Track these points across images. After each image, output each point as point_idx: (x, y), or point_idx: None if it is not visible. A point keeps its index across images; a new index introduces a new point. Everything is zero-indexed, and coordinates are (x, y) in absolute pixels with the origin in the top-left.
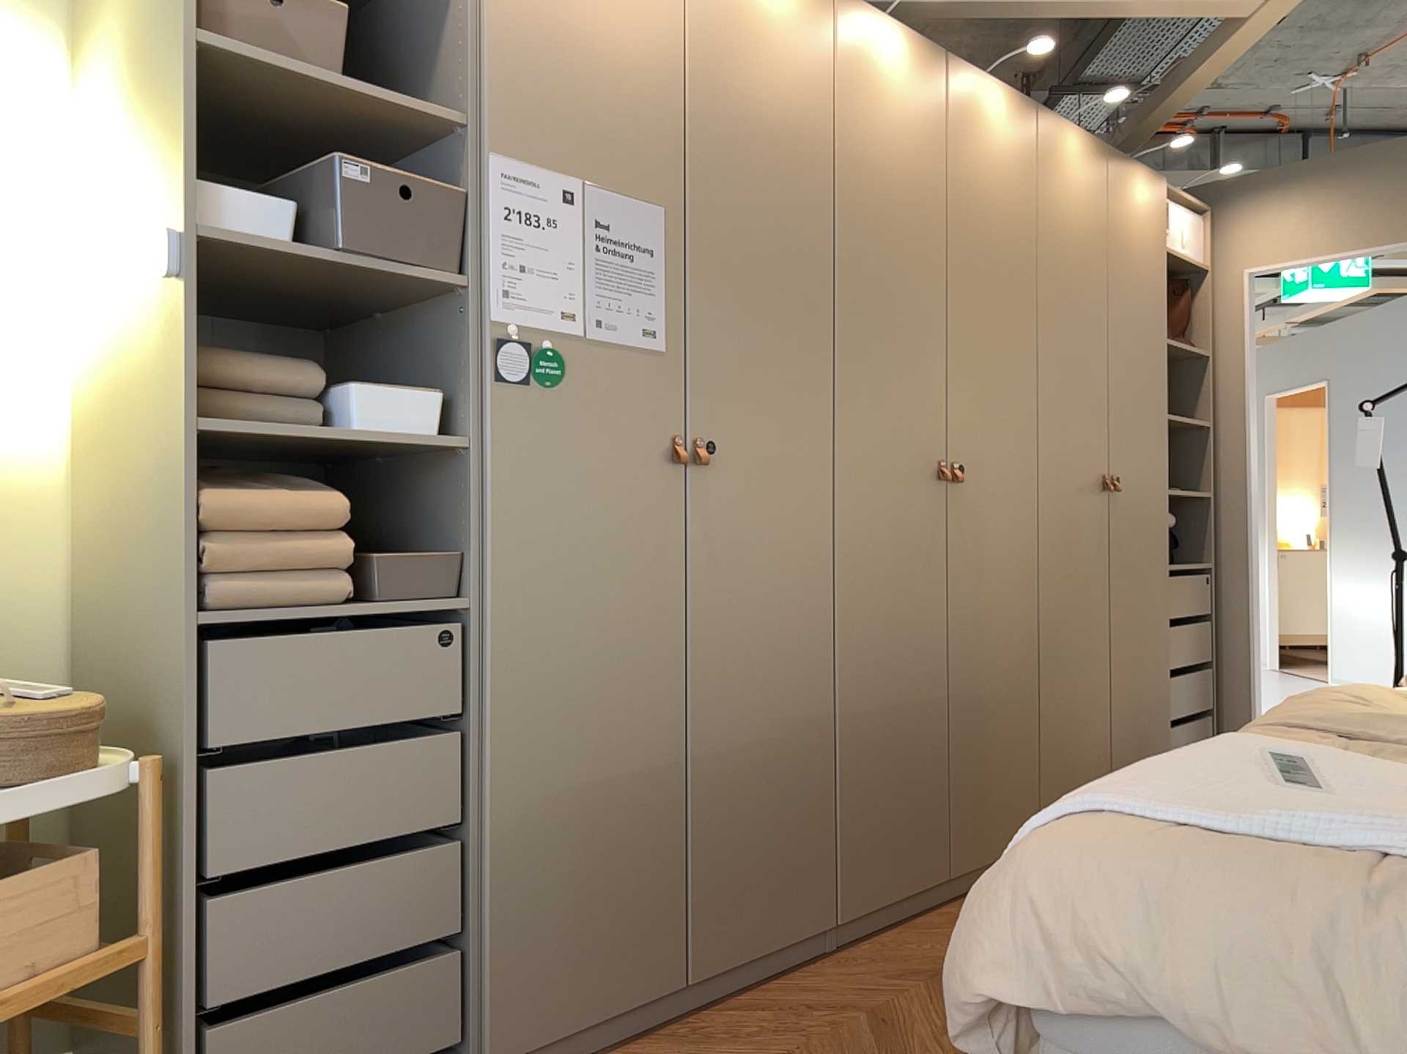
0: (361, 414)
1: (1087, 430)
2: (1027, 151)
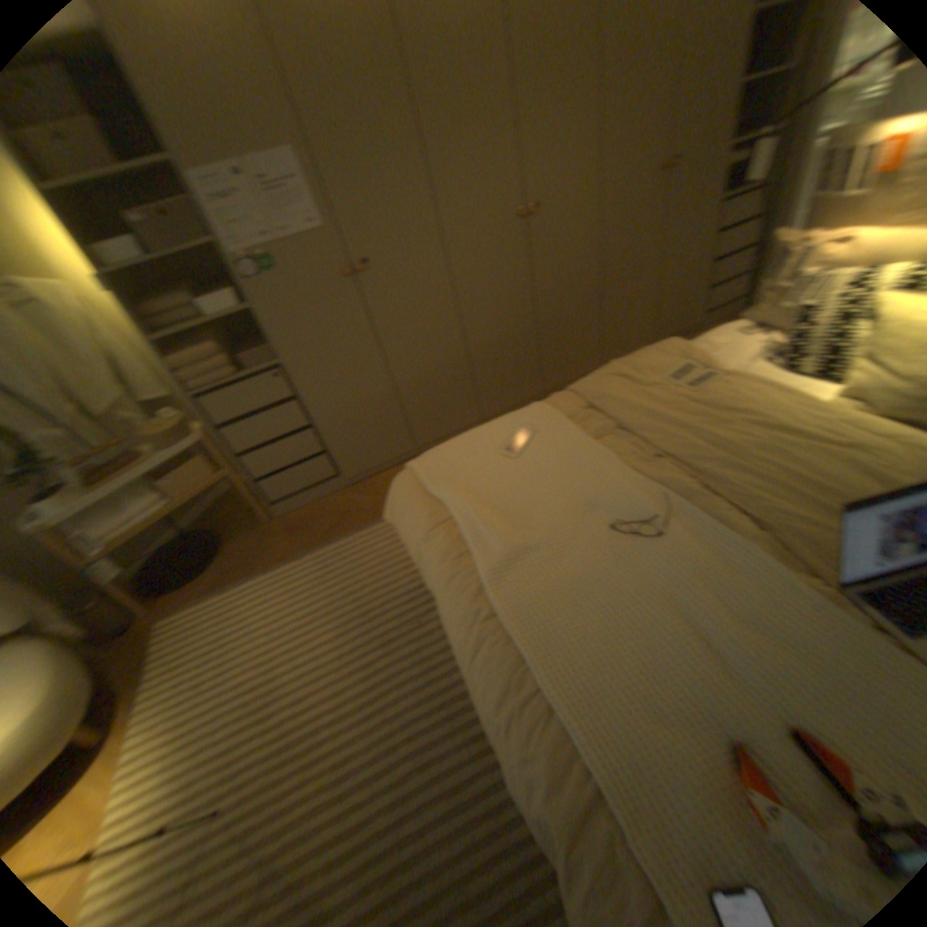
0: (204, 308)
1: (658, 129)
2: None
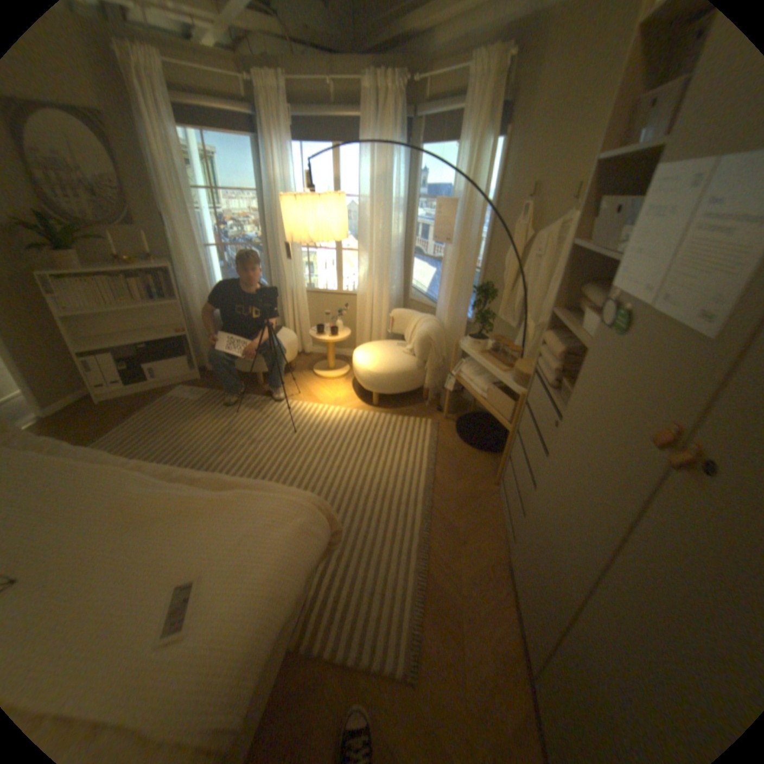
0: (587, 323)
1: None
2: None
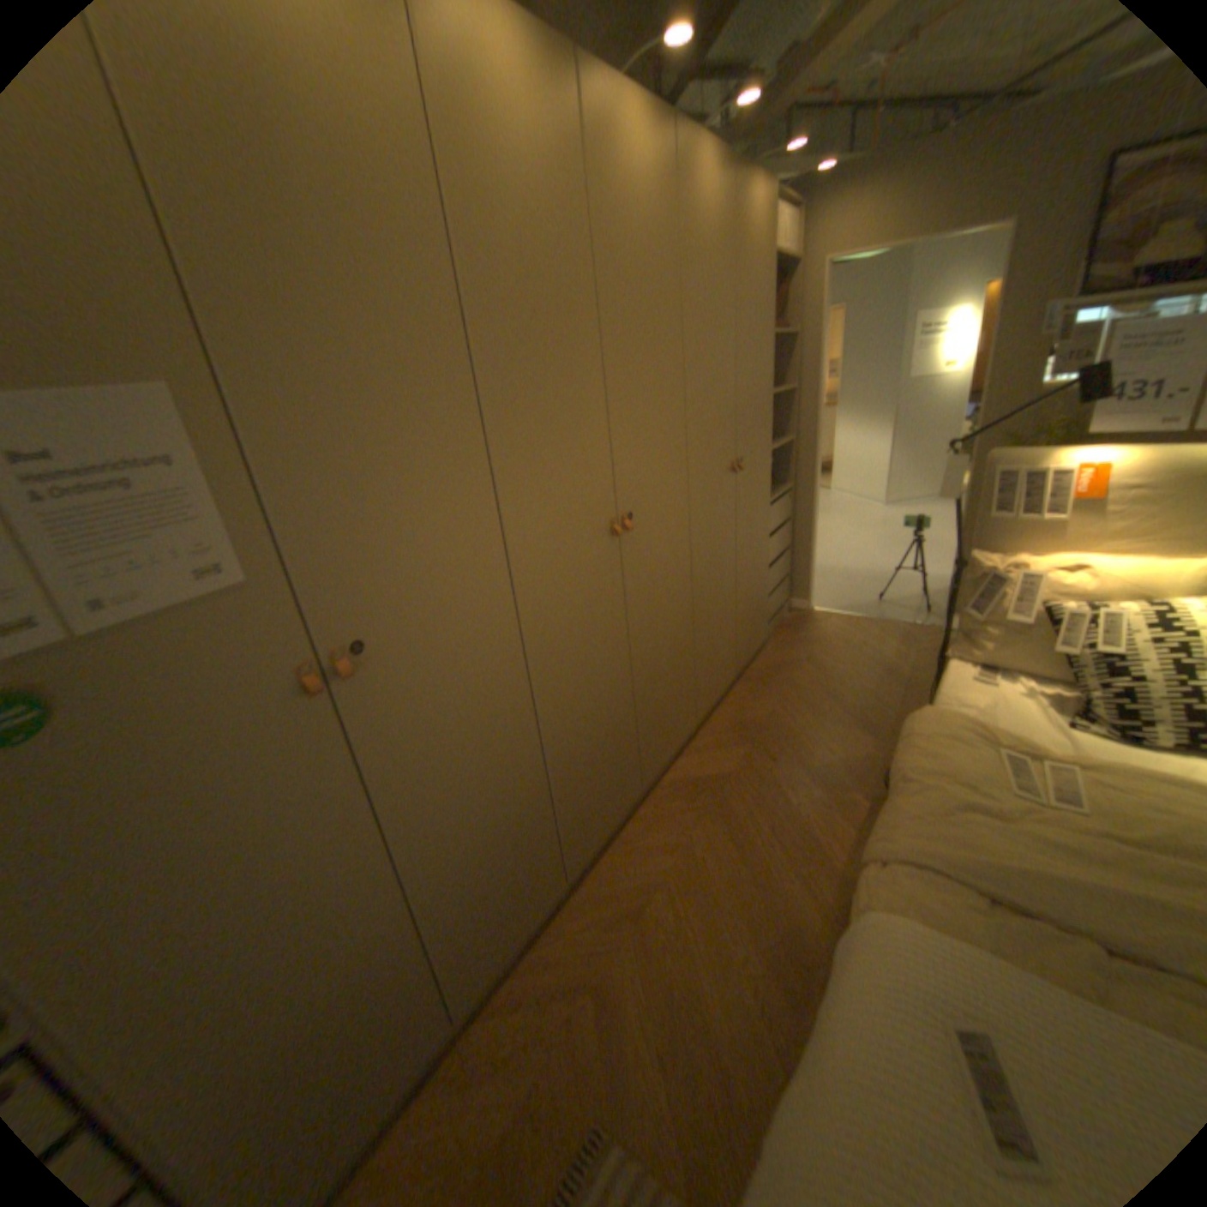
0: None
1: (728, 428)
2: (677, 169)
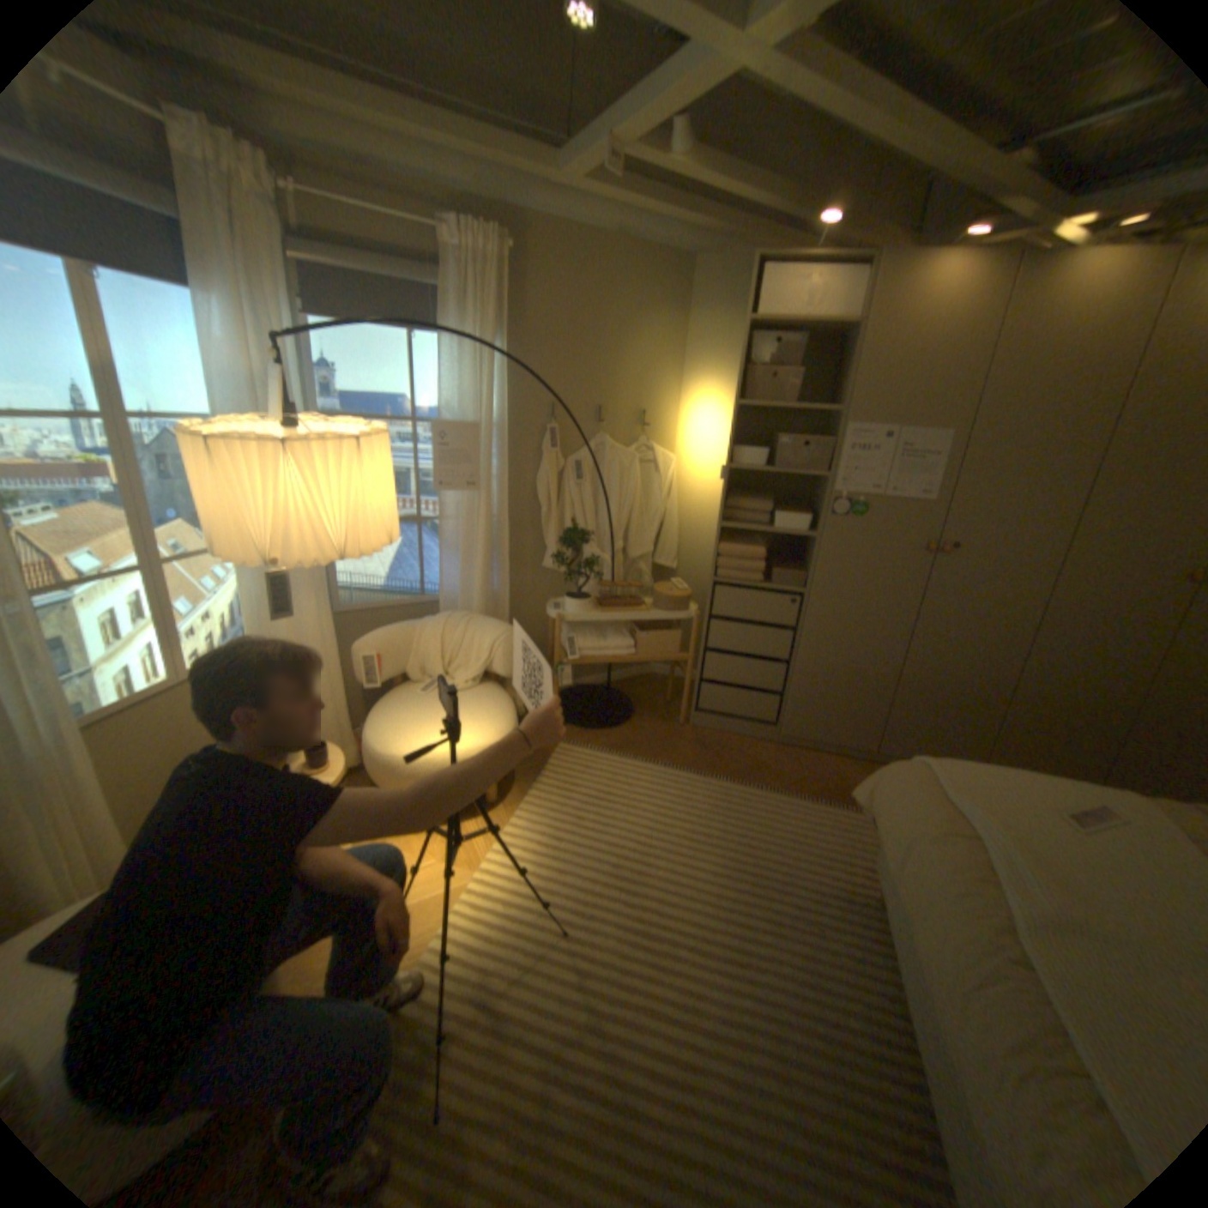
0: (783, 522)
1: None
2: None
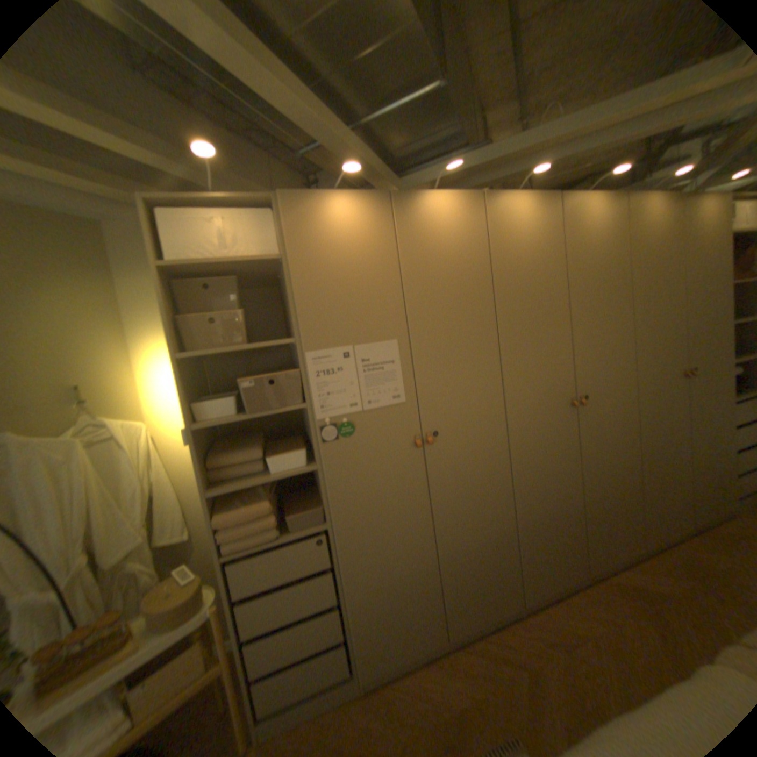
0: (279, 465)
1: (680, 348)
2: (629, 216)
